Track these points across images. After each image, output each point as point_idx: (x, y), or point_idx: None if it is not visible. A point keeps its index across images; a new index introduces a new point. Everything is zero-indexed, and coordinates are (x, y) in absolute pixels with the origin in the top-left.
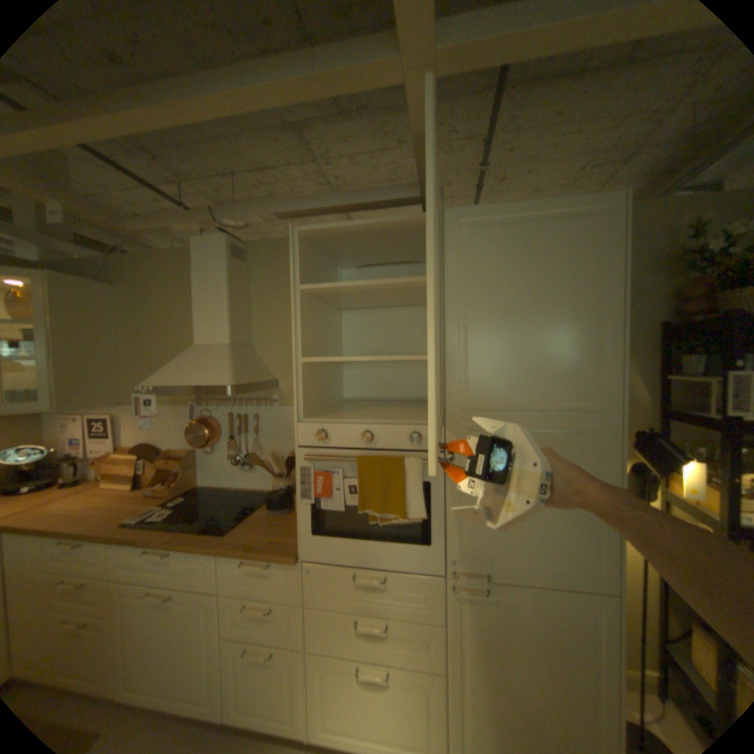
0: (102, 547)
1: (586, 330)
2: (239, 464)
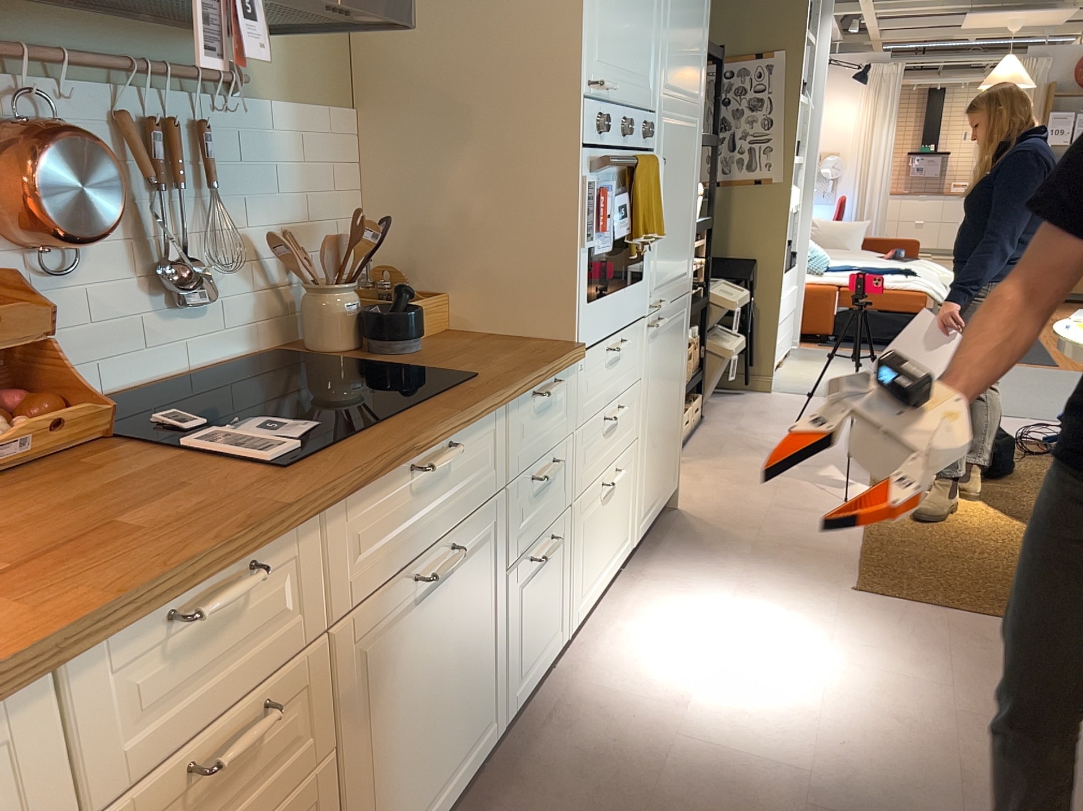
0: (310, 528)
1: (702, 16)
2: (195, 284)
